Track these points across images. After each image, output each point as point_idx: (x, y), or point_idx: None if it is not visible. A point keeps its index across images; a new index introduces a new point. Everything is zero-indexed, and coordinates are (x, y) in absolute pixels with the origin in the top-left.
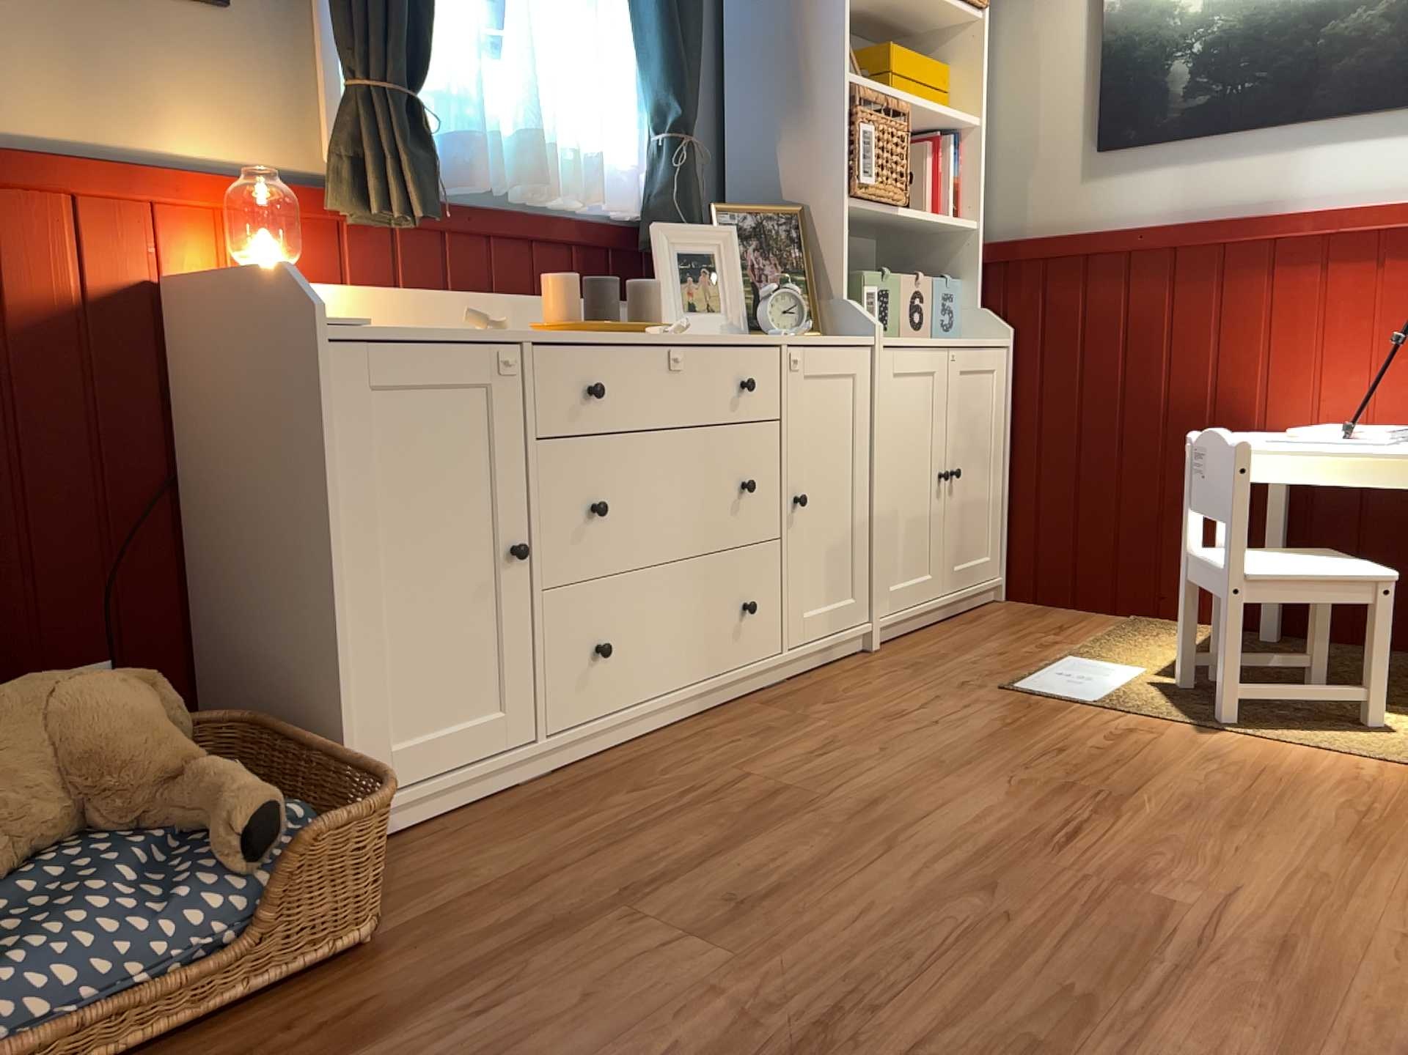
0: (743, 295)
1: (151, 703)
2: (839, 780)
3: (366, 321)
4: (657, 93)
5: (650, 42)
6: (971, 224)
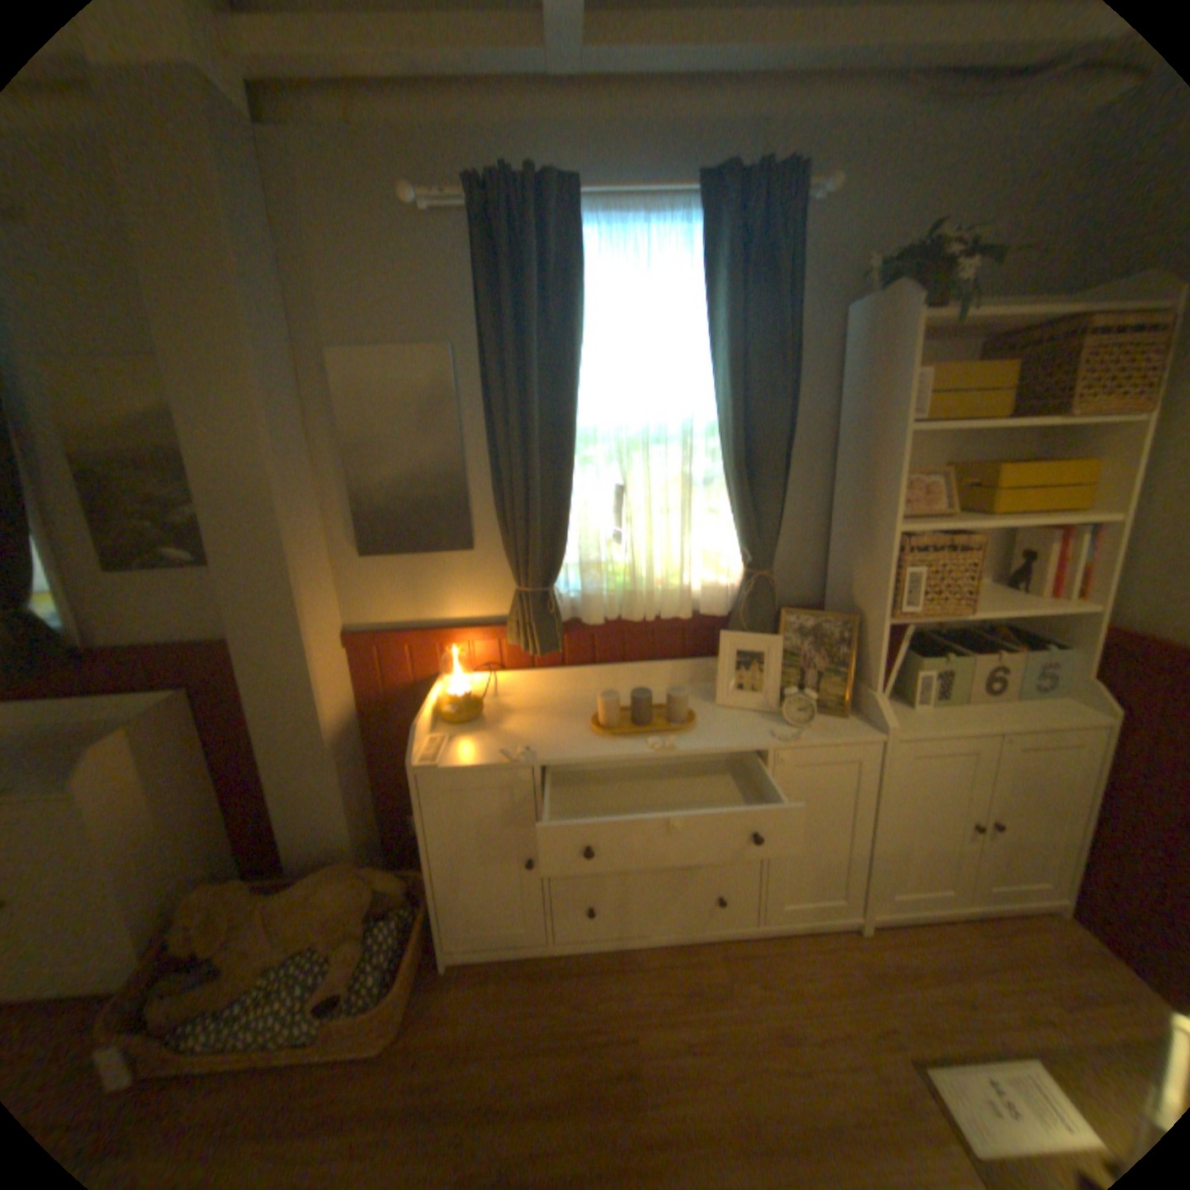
0: (779, 686)
1: (352, 901)
2: (675, 1096)
3: (438, 763)
4: (740, 542)
5: (735, 511)
6: (1094, 609)
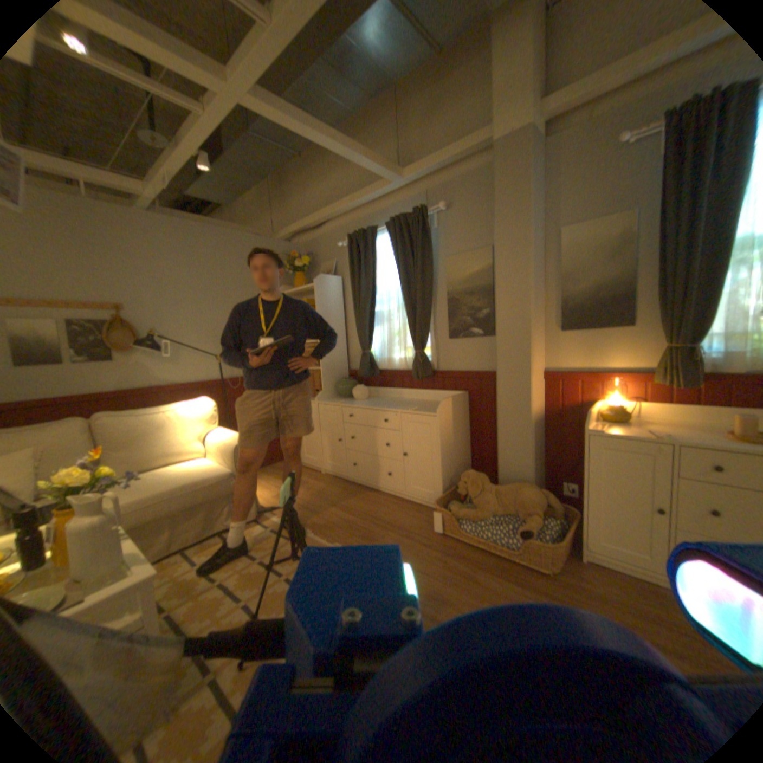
0: None
1: (539, 500)
2: None
3: (605, 431)
4: None
5: None
6: None
